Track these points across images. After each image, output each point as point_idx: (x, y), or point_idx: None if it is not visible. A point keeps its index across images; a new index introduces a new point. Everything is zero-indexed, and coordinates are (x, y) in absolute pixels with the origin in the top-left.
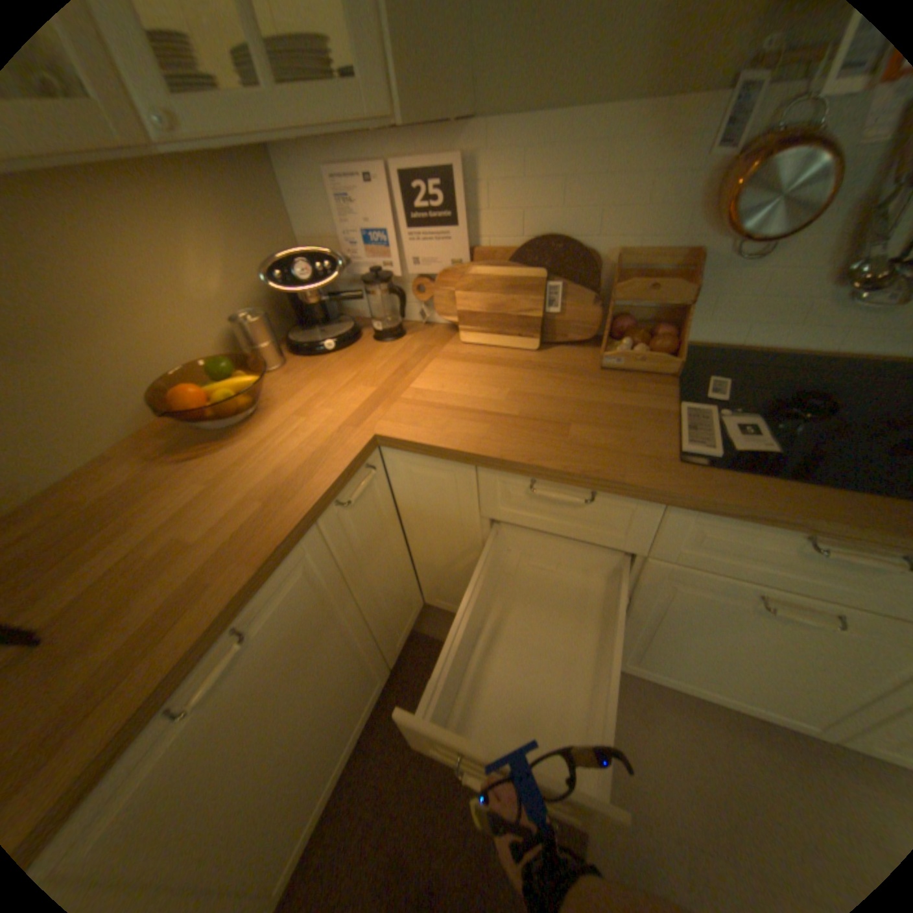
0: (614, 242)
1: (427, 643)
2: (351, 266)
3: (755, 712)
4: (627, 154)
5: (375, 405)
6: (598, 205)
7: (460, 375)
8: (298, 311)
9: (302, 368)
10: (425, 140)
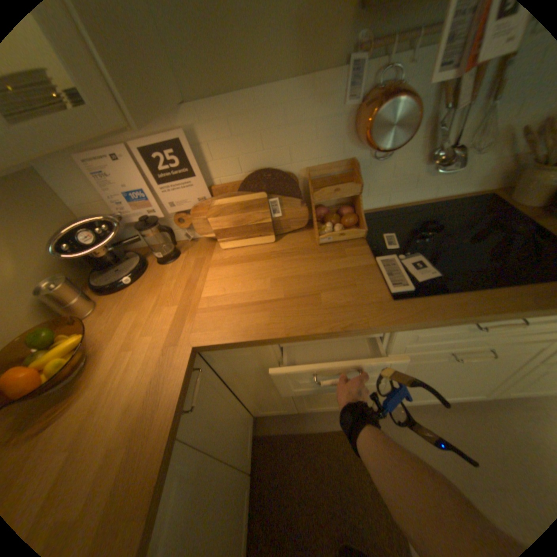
0: (302, 165)
1: (264, 441)
2: (123, 217)
3: (454, 401)
4: (296, 111)
5: (183, 321)
6: (286, 145)
7: (233, 276)
8: (92, 260)
9: (113, 305)
10: (153, 122)
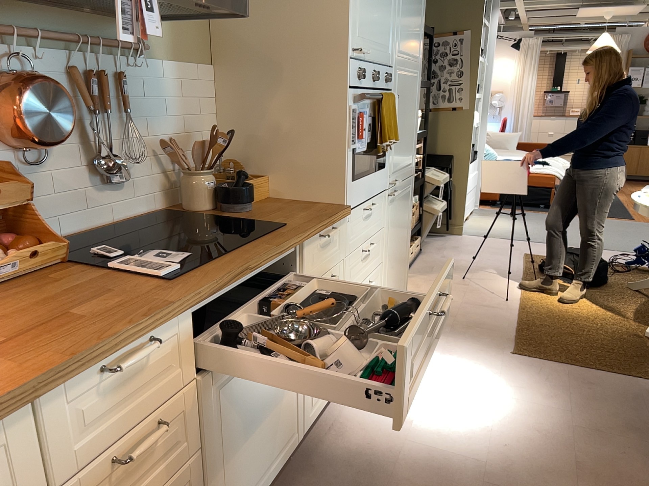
0: None
1: None
2: None
3: (277, 465)
4: None
5: None
6: None
7: None
8: None
9: None
10: None
